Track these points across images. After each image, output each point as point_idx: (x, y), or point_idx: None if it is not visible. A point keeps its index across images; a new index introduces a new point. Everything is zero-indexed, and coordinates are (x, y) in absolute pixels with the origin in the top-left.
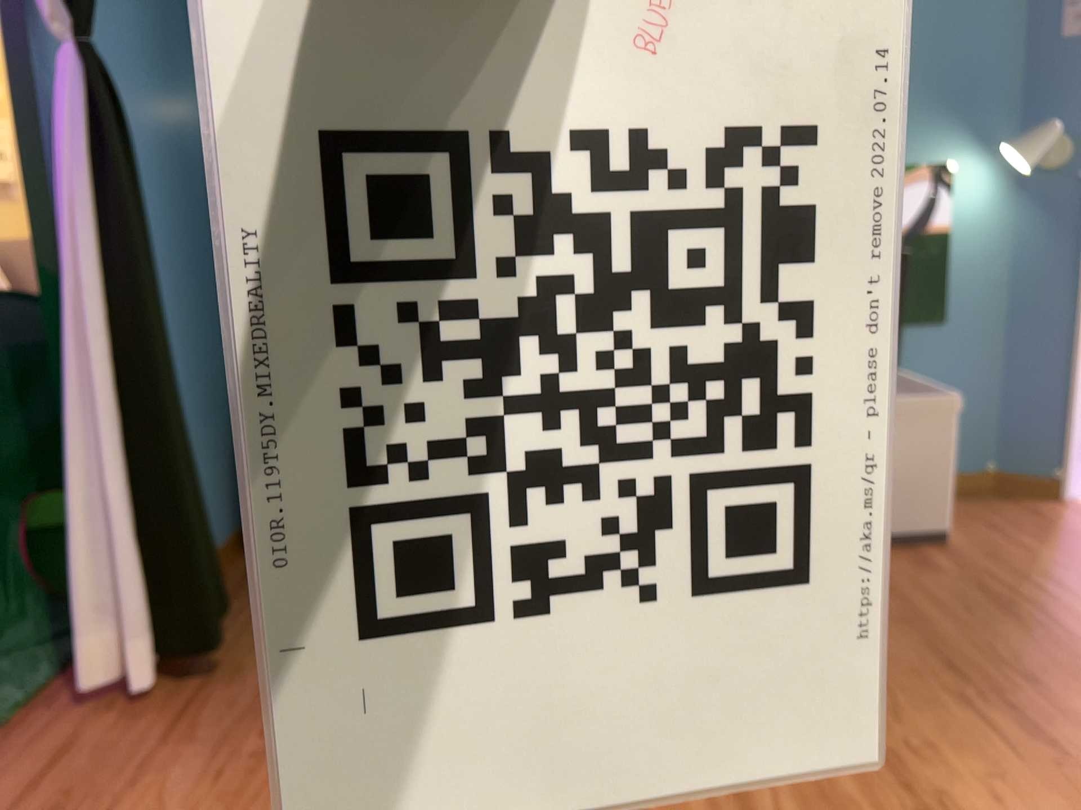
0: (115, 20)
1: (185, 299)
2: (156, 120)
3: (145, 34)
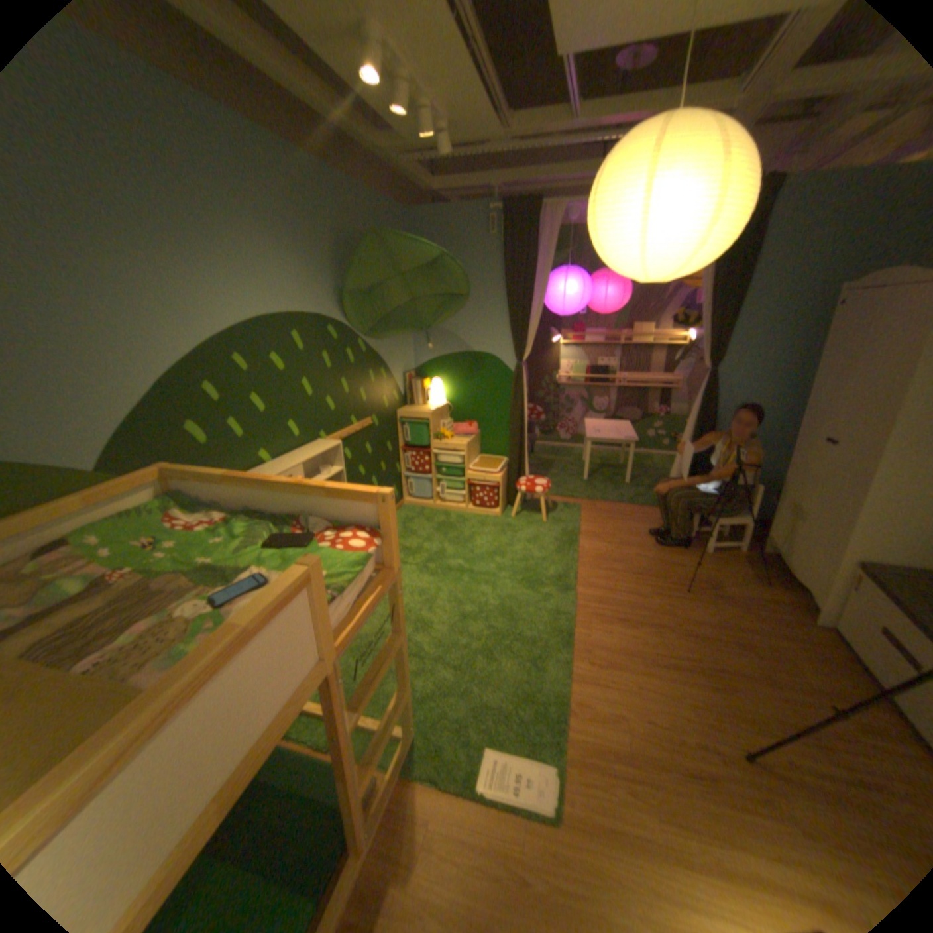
0: (770, 352)
1: (775, 439)
2: (786, 380)
3: (793, 352)
